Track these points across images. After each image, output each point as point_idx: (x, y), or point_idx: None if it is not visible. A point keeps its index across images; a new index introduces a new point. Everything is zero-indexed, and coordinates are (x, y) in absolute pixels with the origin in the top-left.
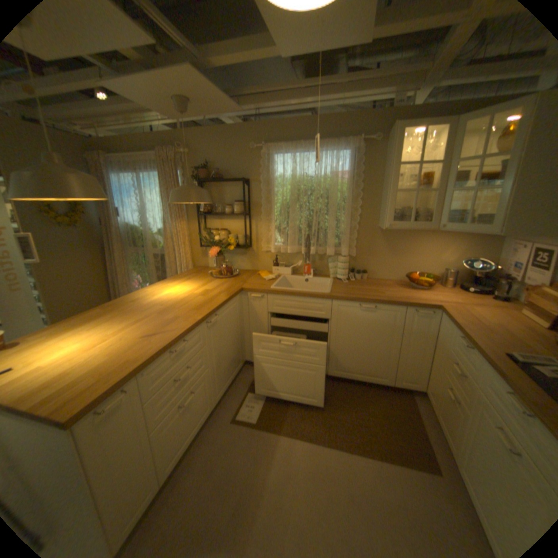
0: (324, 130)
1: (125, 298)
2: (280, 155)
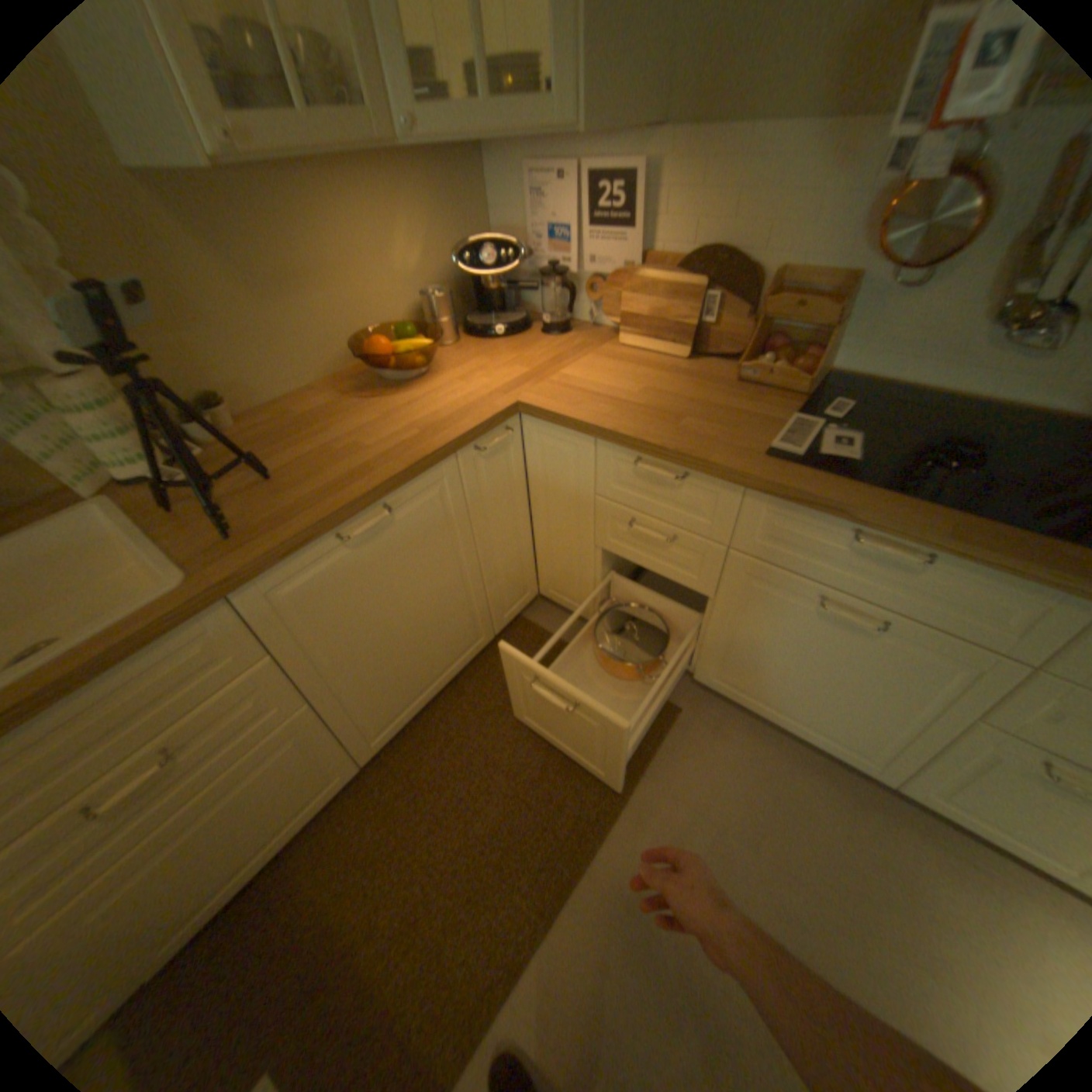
0: None
1: None
2: None
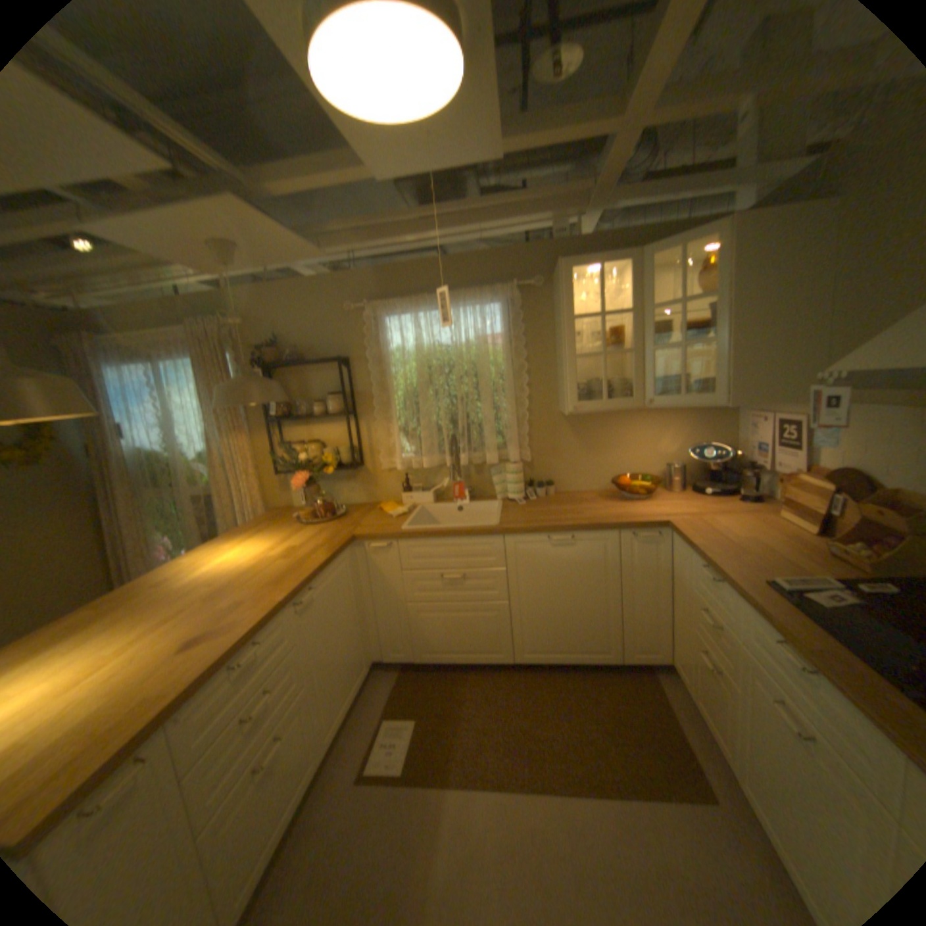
0: (458, 277)
1: (140, 583)
2: (394, 318)
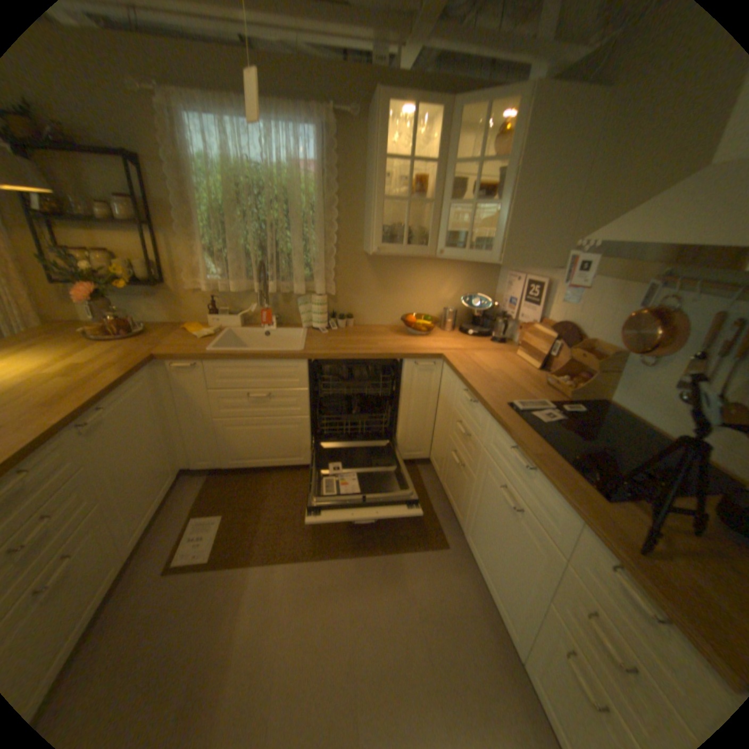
0: (270, 83)
1: None
2: (194, 116)
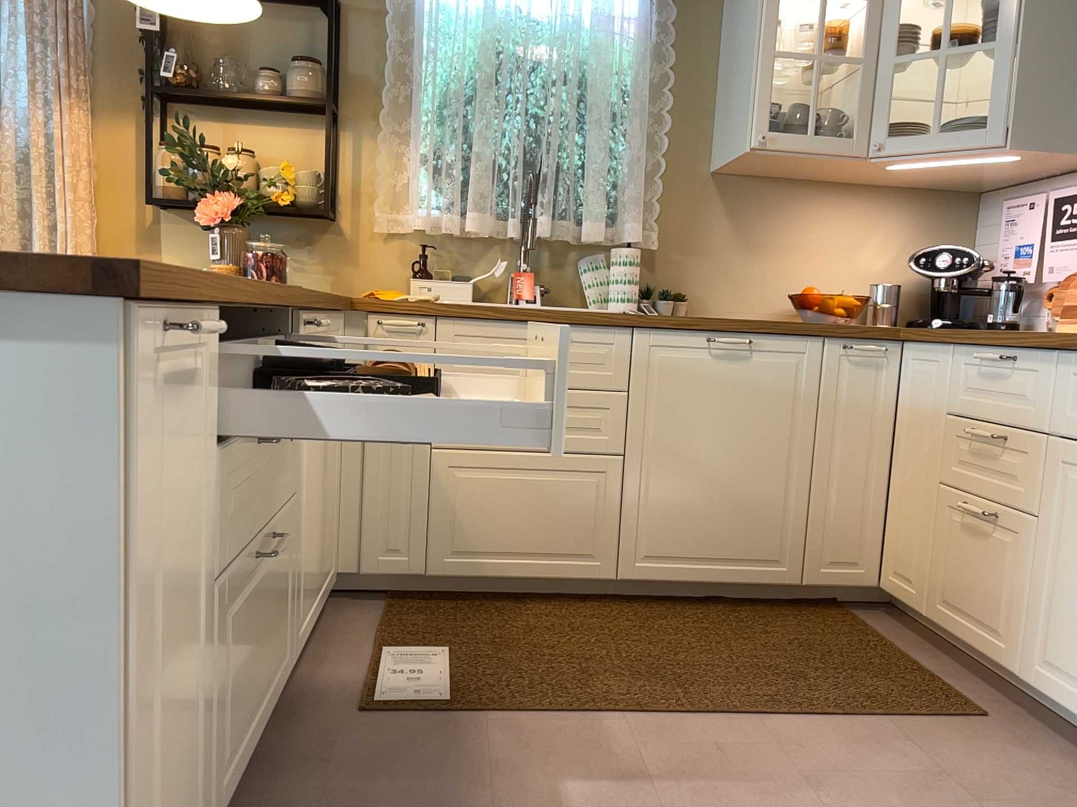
0: None
1: None
2: None
